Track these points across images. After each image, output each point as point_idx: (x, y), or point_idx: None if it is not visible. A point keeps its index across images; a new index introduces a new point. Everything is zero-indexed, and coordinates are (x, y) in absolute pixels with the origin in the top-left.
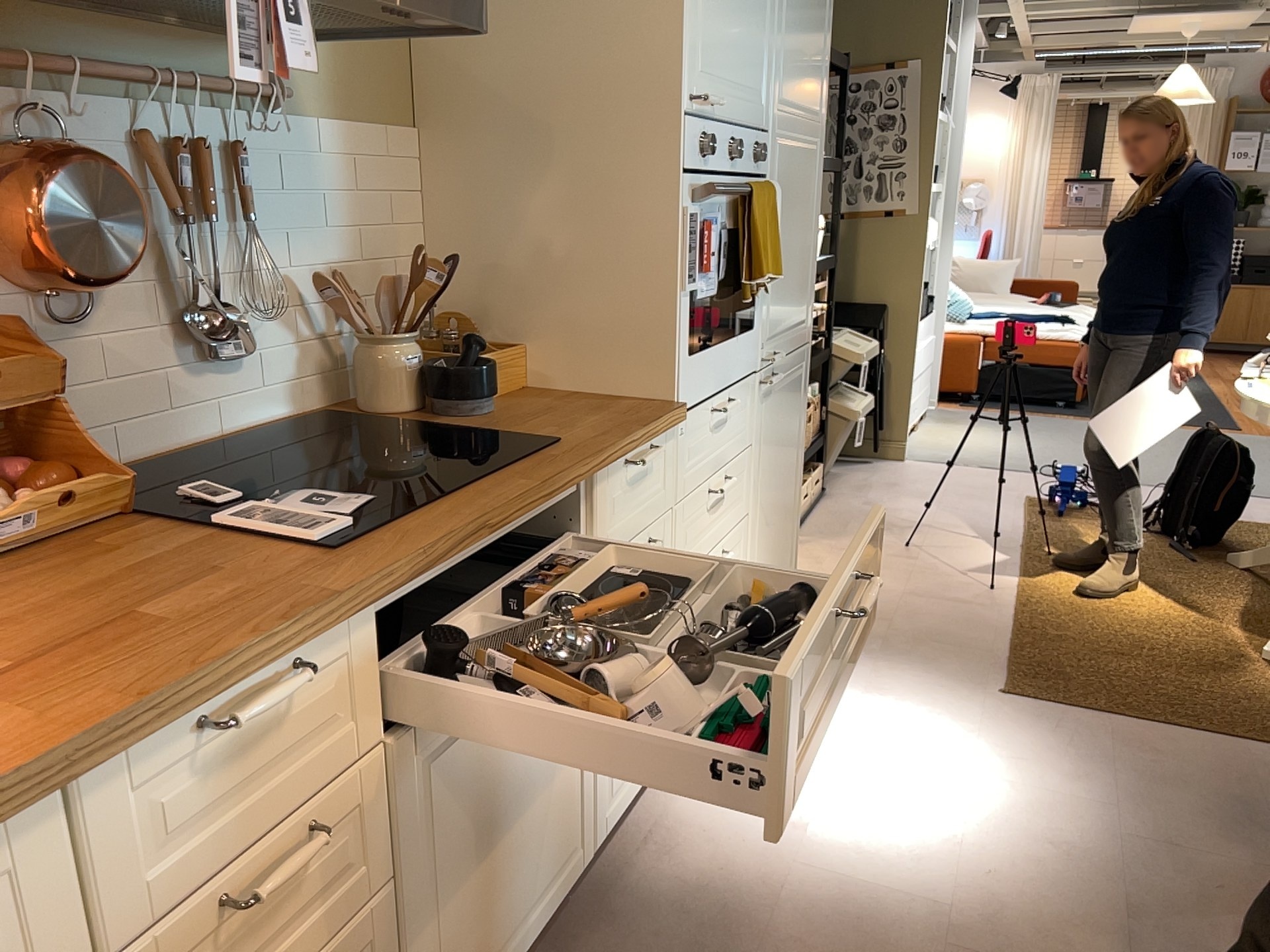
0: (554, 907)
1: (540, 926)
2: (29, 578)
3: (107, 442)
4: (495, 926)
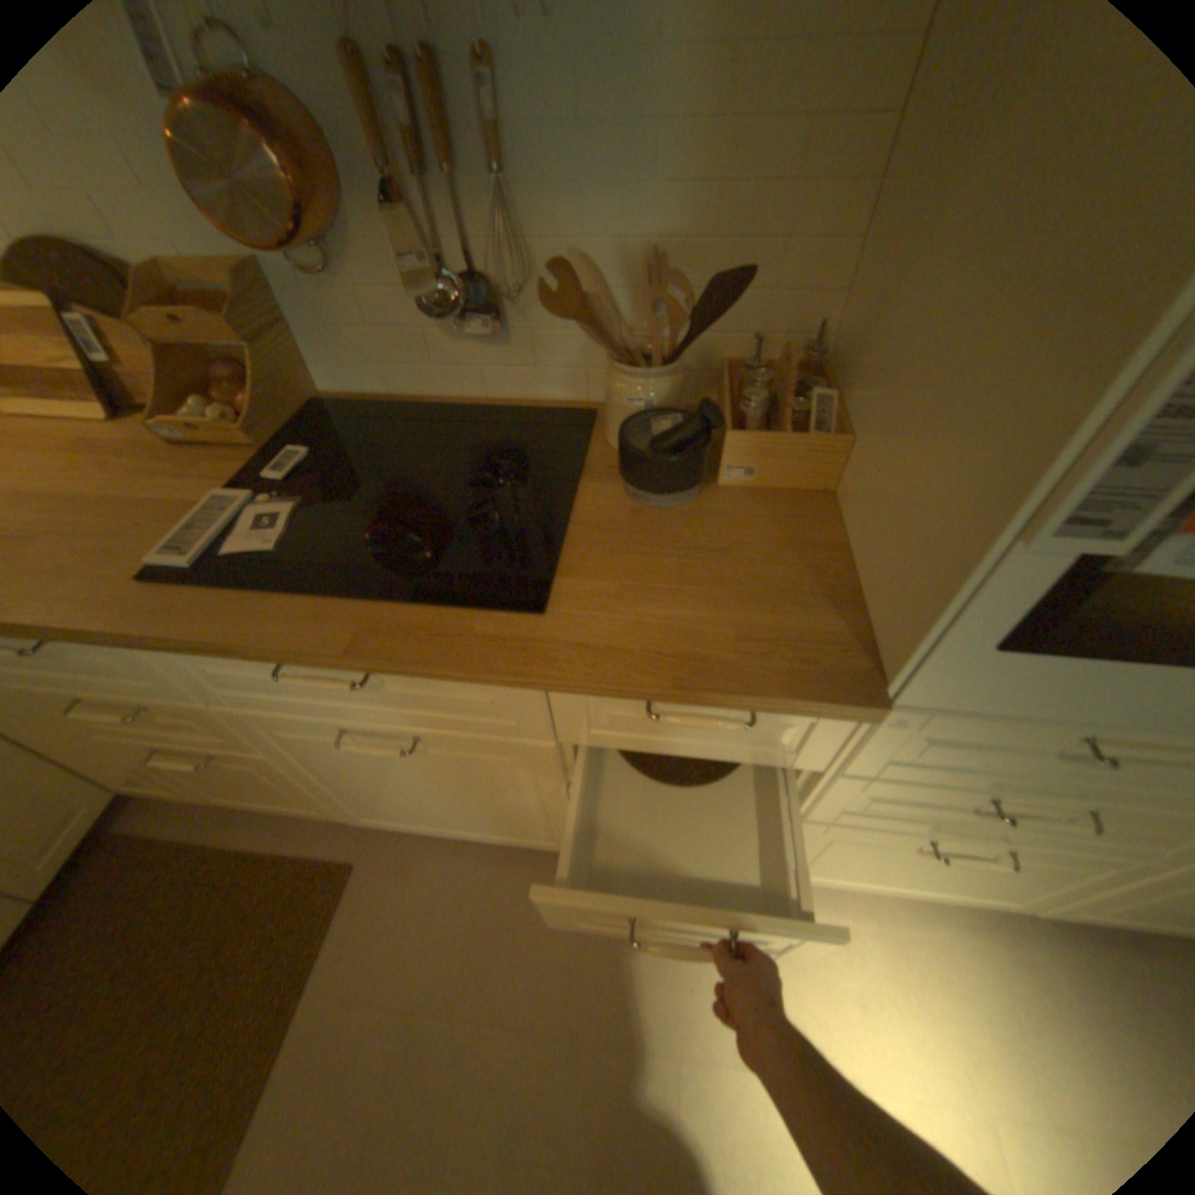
0: (518, 845)
1: (498, 843)
2: (134, 471)
3: (378, 375)
4: (423, 819)
